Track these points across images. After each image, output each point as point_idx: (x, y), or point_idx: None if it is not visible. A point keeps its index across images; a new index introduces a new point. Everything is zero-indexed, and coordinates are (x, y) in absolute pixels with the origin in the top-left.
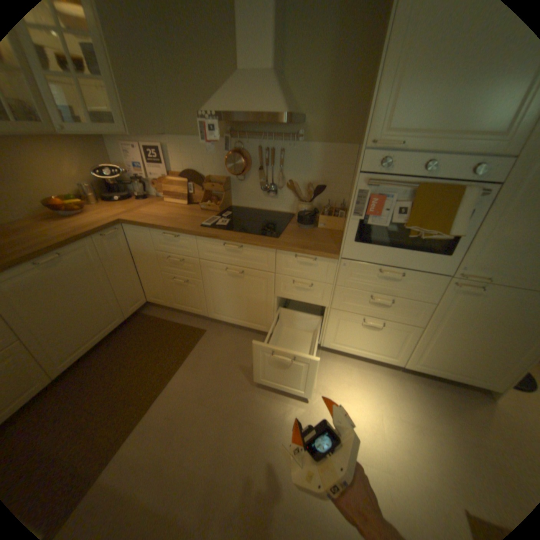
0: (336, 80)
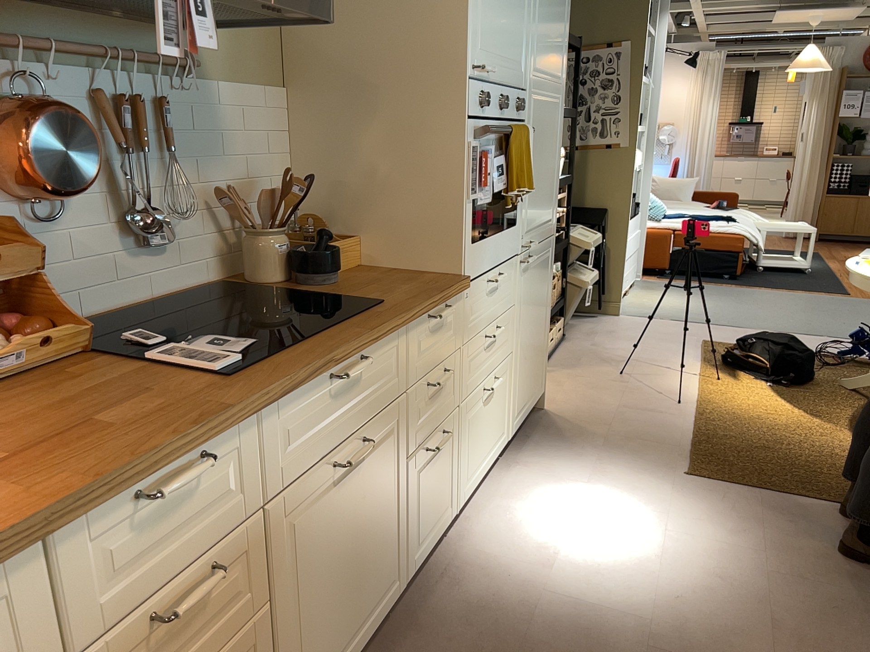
0: None
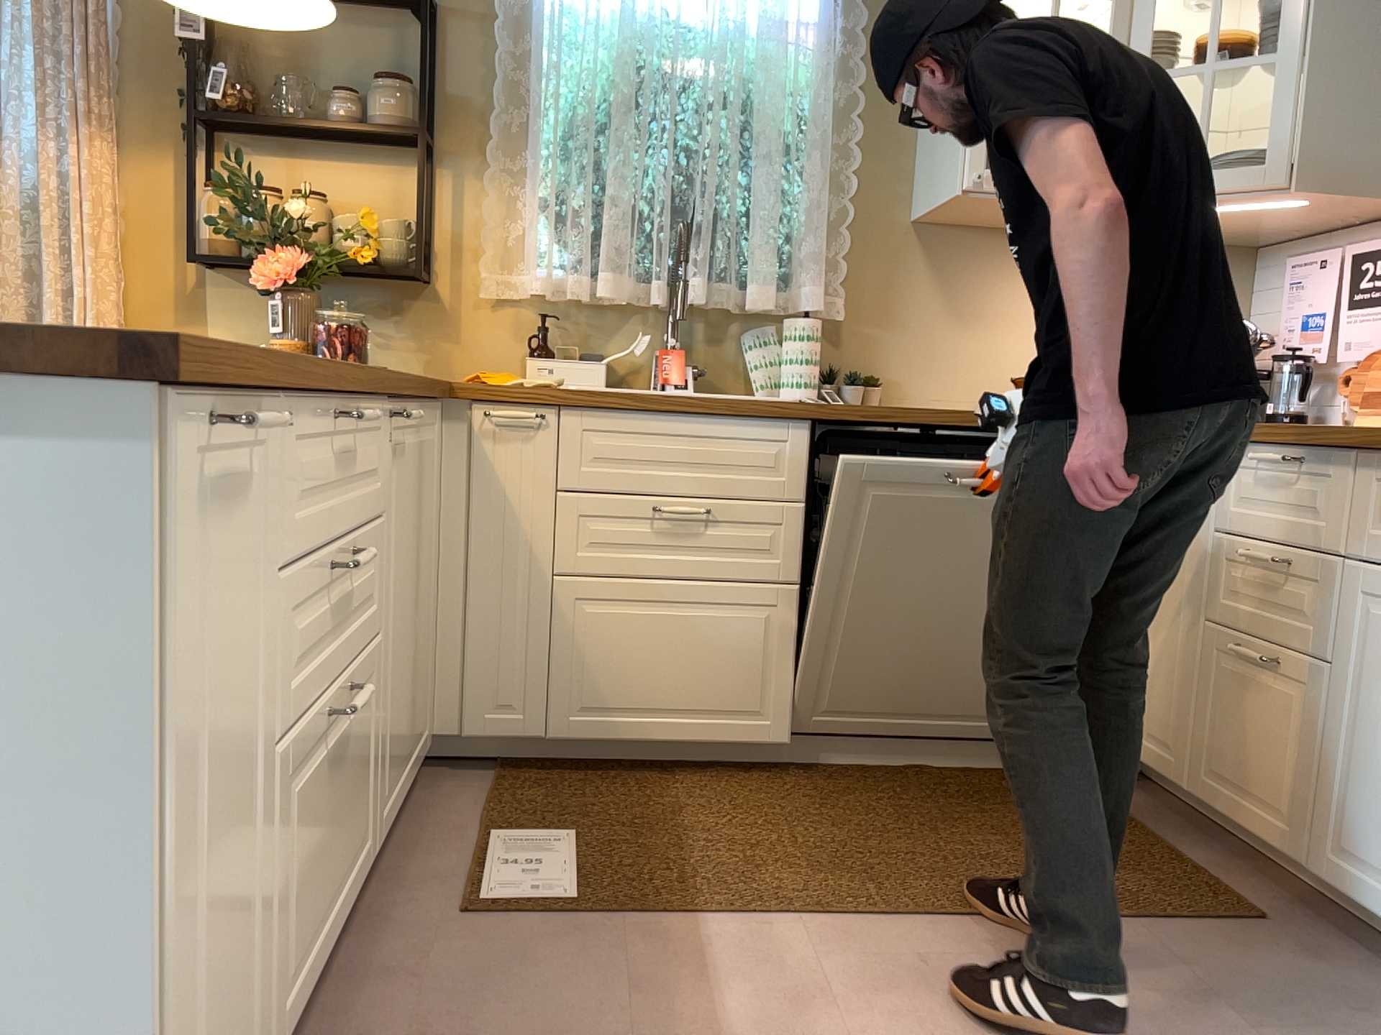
0: None
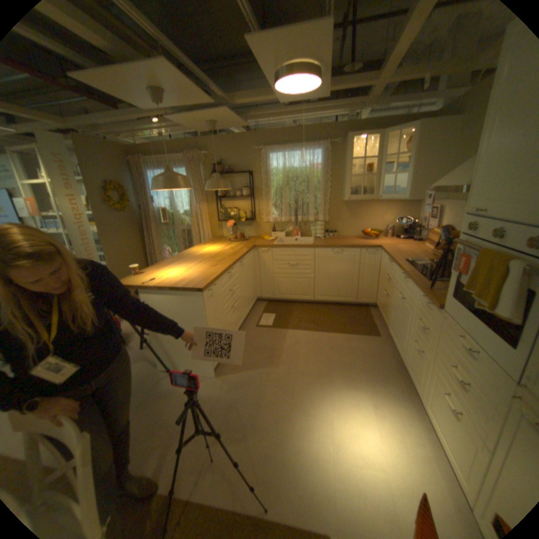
0: None
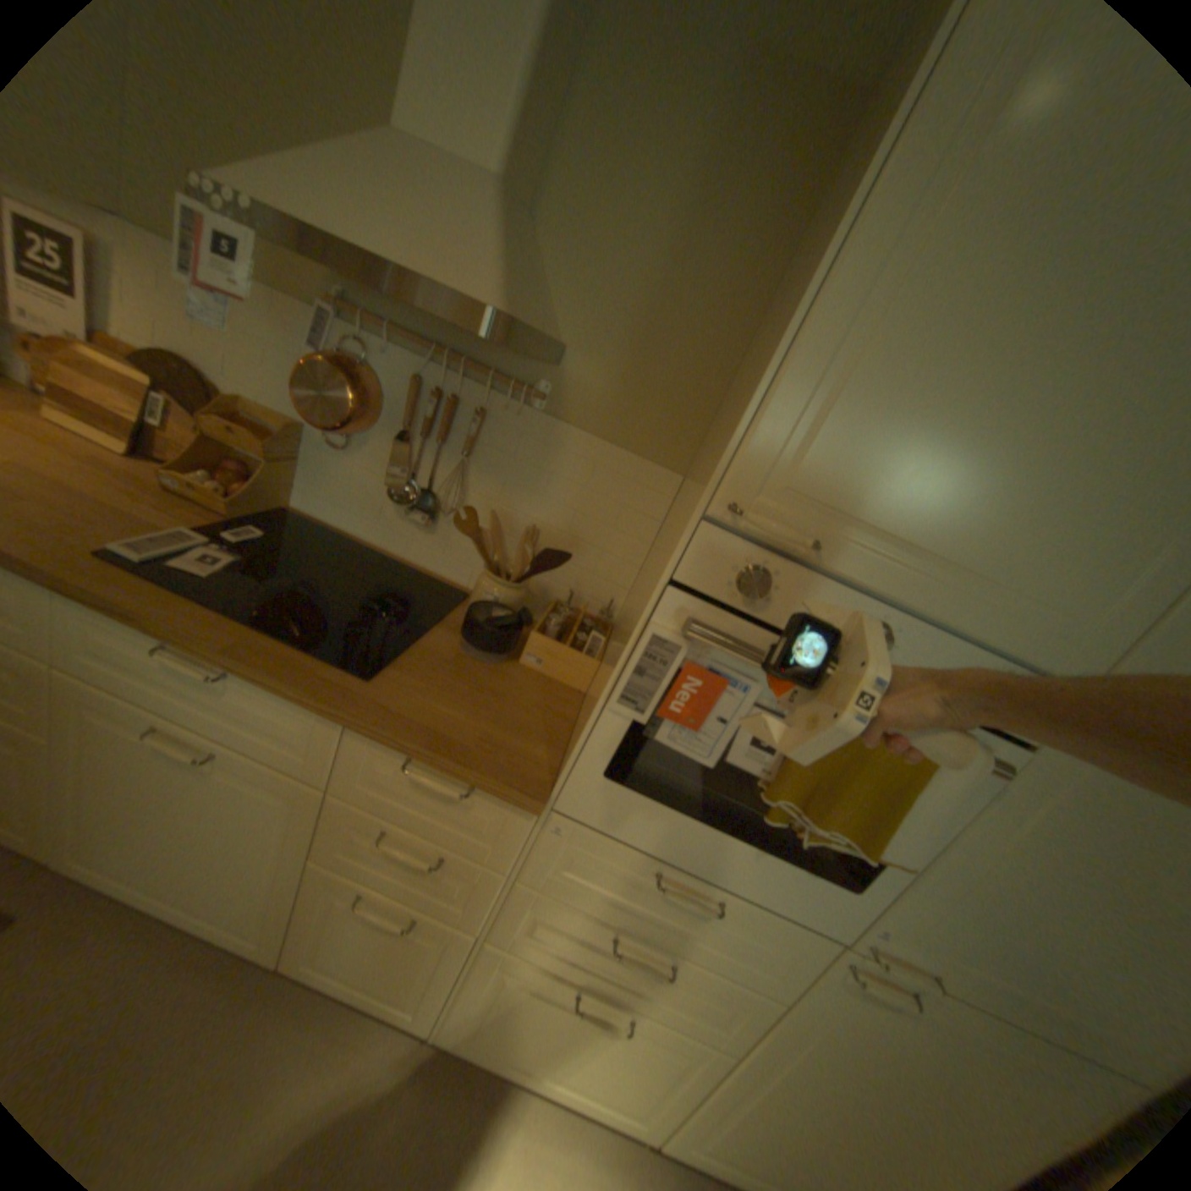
0: (670, 296)
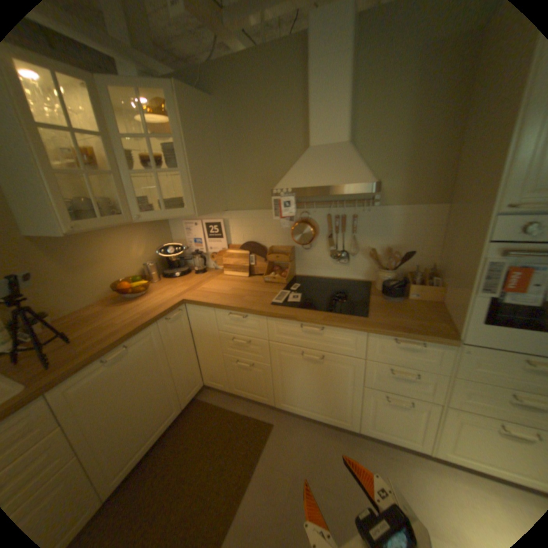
0: (418, 143)
